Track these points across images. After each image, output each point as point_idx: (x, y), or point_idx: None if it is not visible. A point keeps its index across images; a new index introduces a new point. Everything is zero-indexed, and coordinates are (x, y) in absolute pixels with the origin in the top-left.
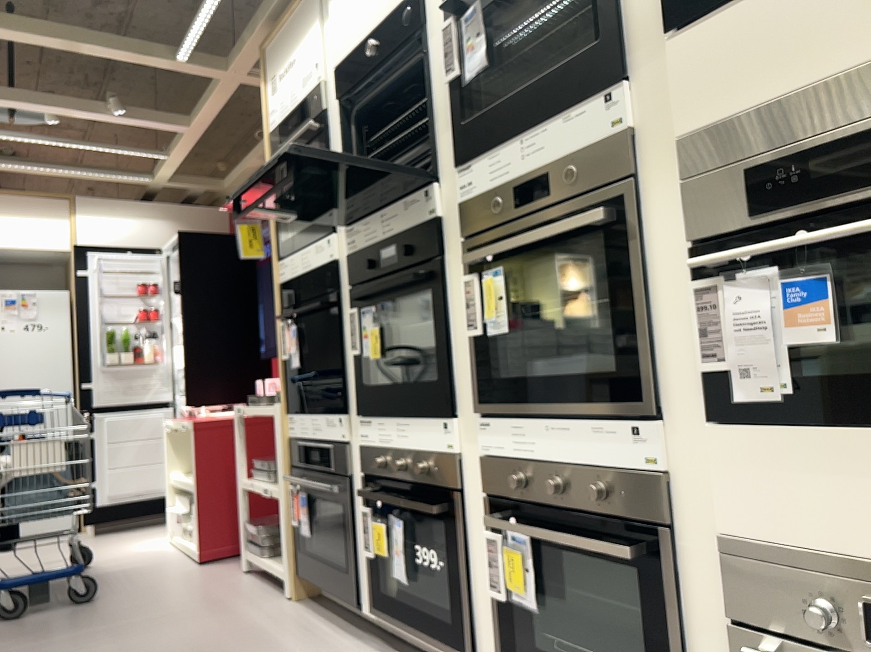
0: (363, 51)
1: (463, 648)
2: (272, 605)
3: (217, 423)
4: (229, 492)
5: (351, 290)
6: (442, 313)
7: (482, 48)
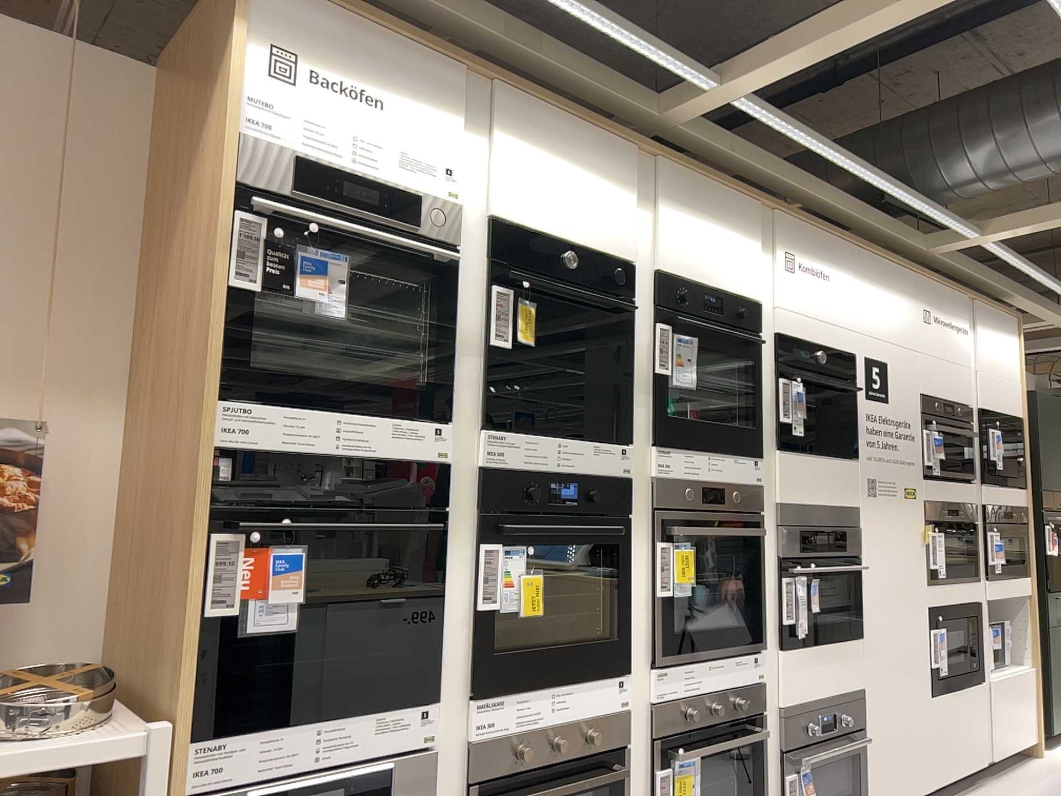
0: (549, 251)
1: None
2: None
3: None
4: None
5: (487, 514)
6: (625, 565)
7: (690, 375)
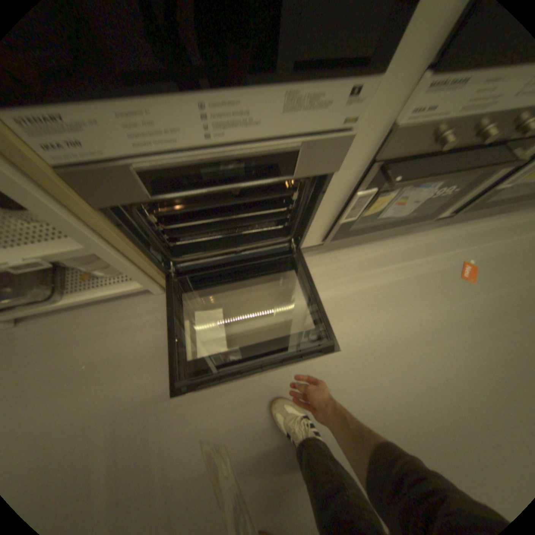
0: None
1: (429, 217)
2: (161, 306)
3: None
4: None
5: None
6: None
7: None
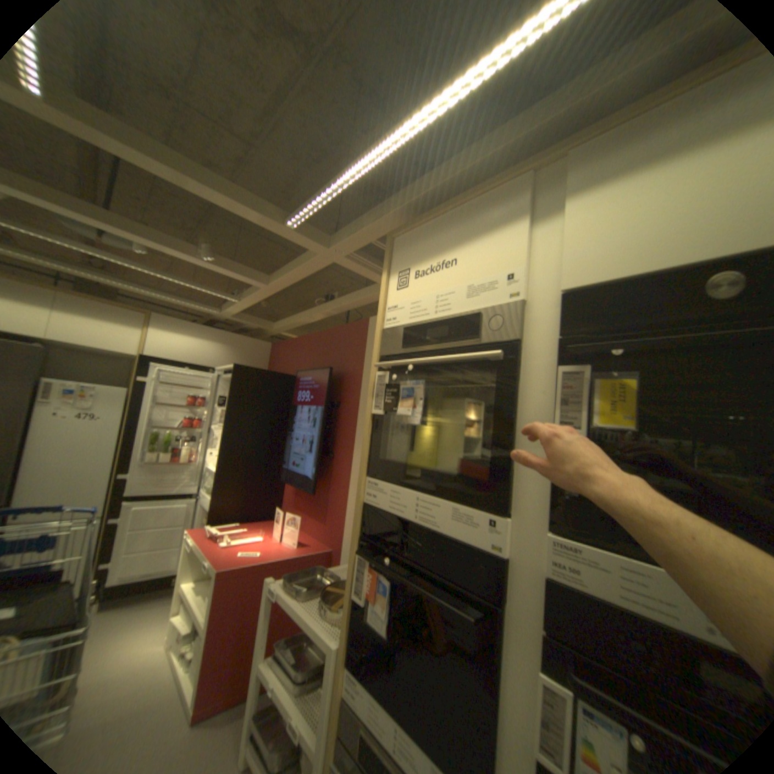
0: (678, 281)
1: None
2: None
3: (240, 573)
4: (238, 643)
5: (554, 644)
6: None
7: None
